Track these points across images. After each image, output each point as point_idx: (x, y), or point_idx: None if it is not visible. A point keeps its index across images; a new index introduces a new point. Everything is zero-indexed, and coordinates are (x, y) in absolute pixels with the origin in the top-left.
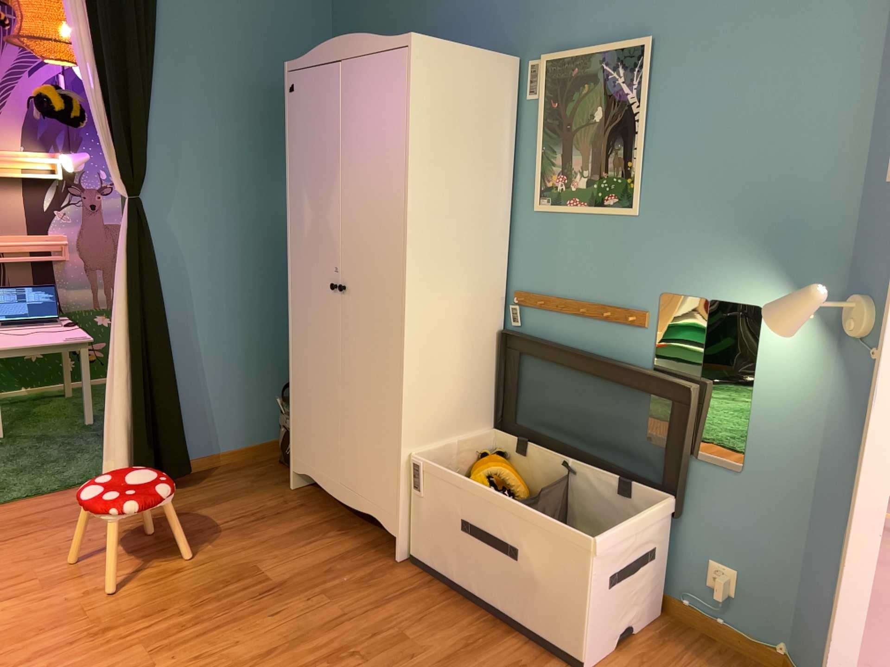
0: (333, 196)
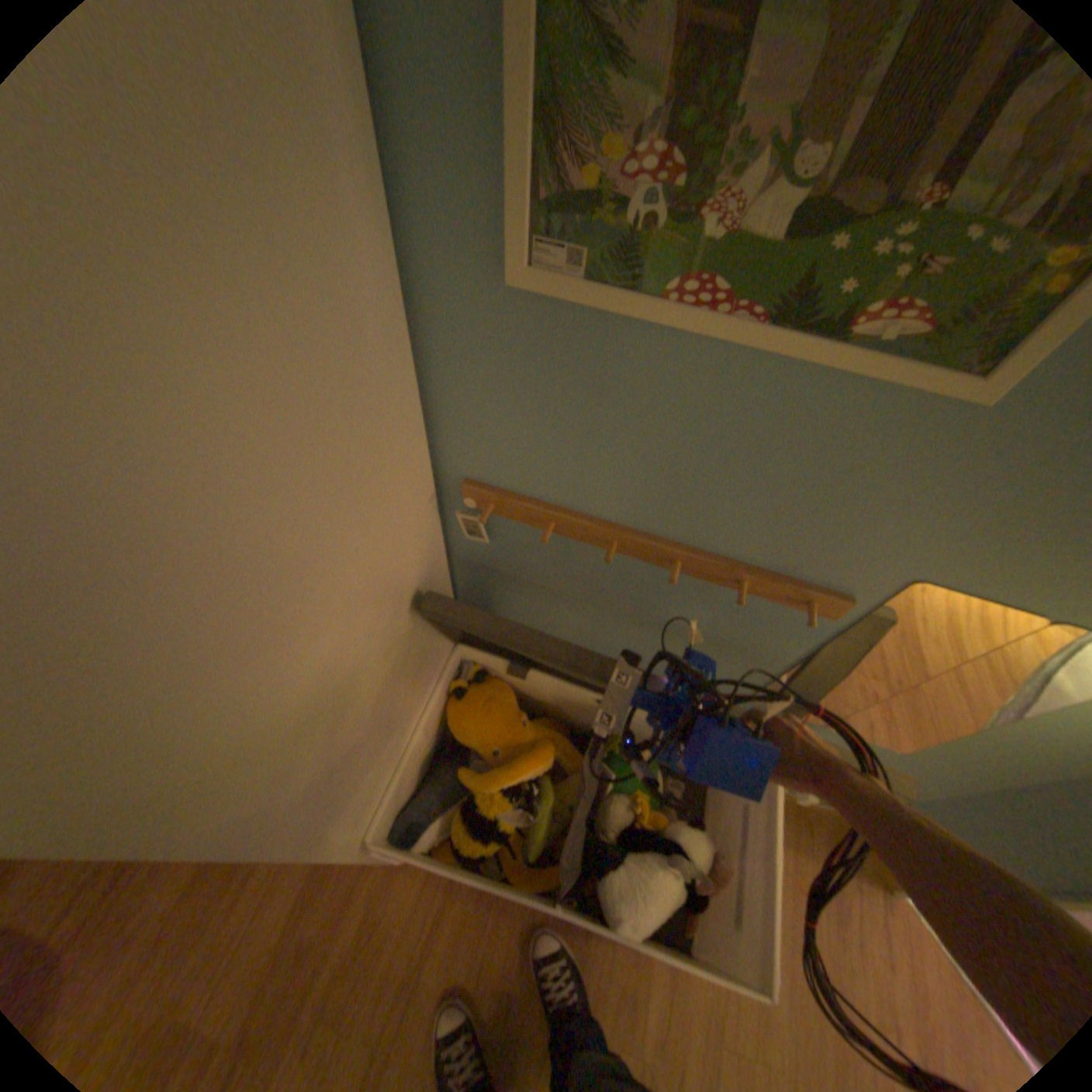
0: None
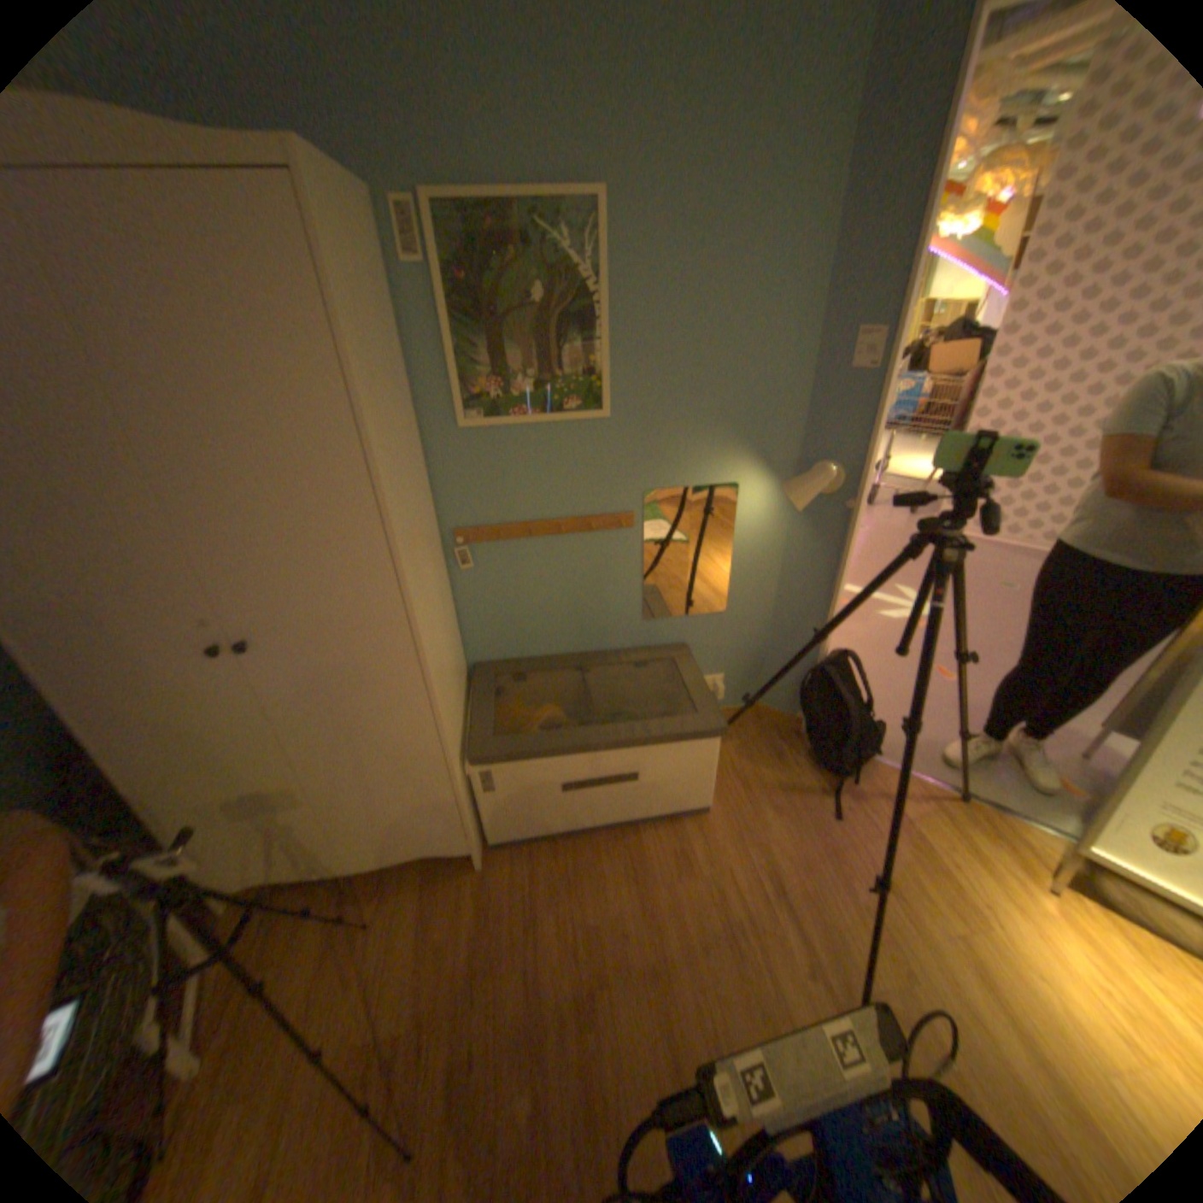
0: (140, 503)
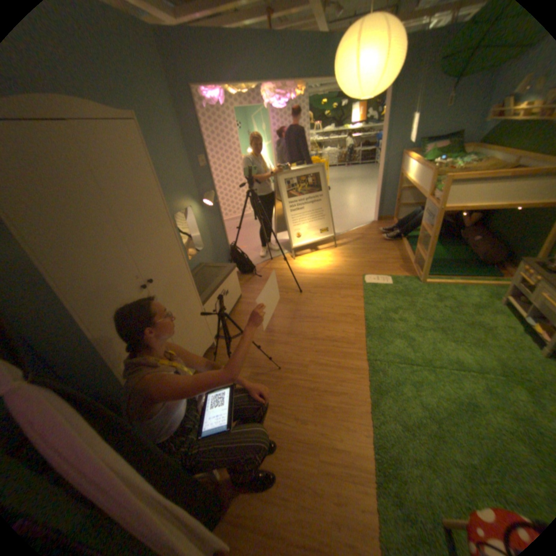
0: (112, 233)
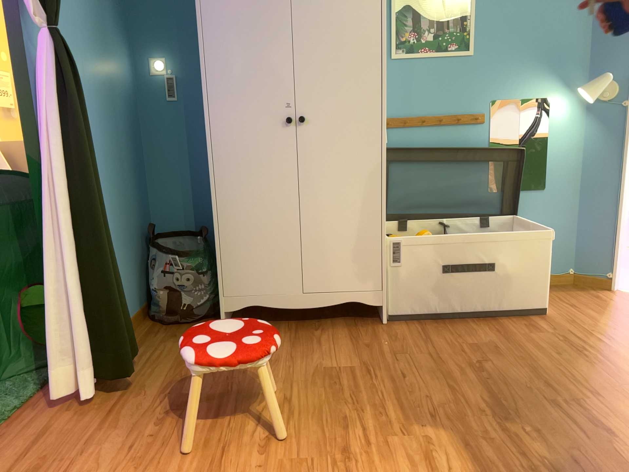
0: (280, 40)
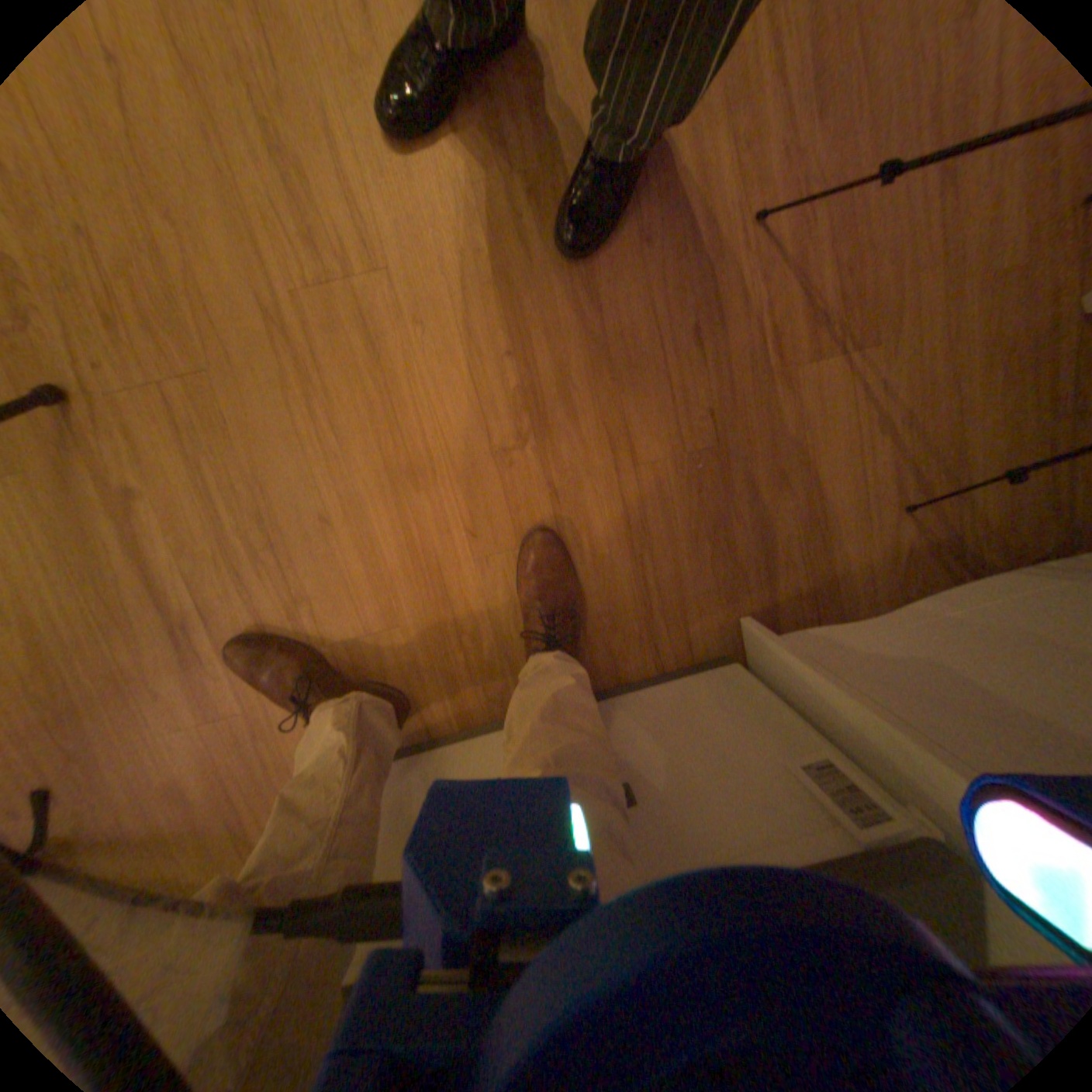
0: None
